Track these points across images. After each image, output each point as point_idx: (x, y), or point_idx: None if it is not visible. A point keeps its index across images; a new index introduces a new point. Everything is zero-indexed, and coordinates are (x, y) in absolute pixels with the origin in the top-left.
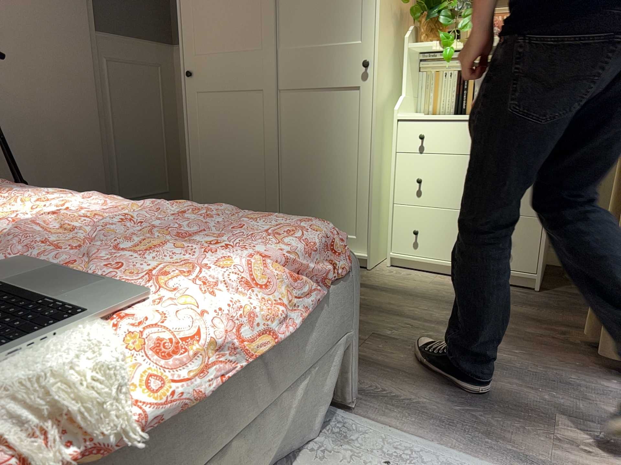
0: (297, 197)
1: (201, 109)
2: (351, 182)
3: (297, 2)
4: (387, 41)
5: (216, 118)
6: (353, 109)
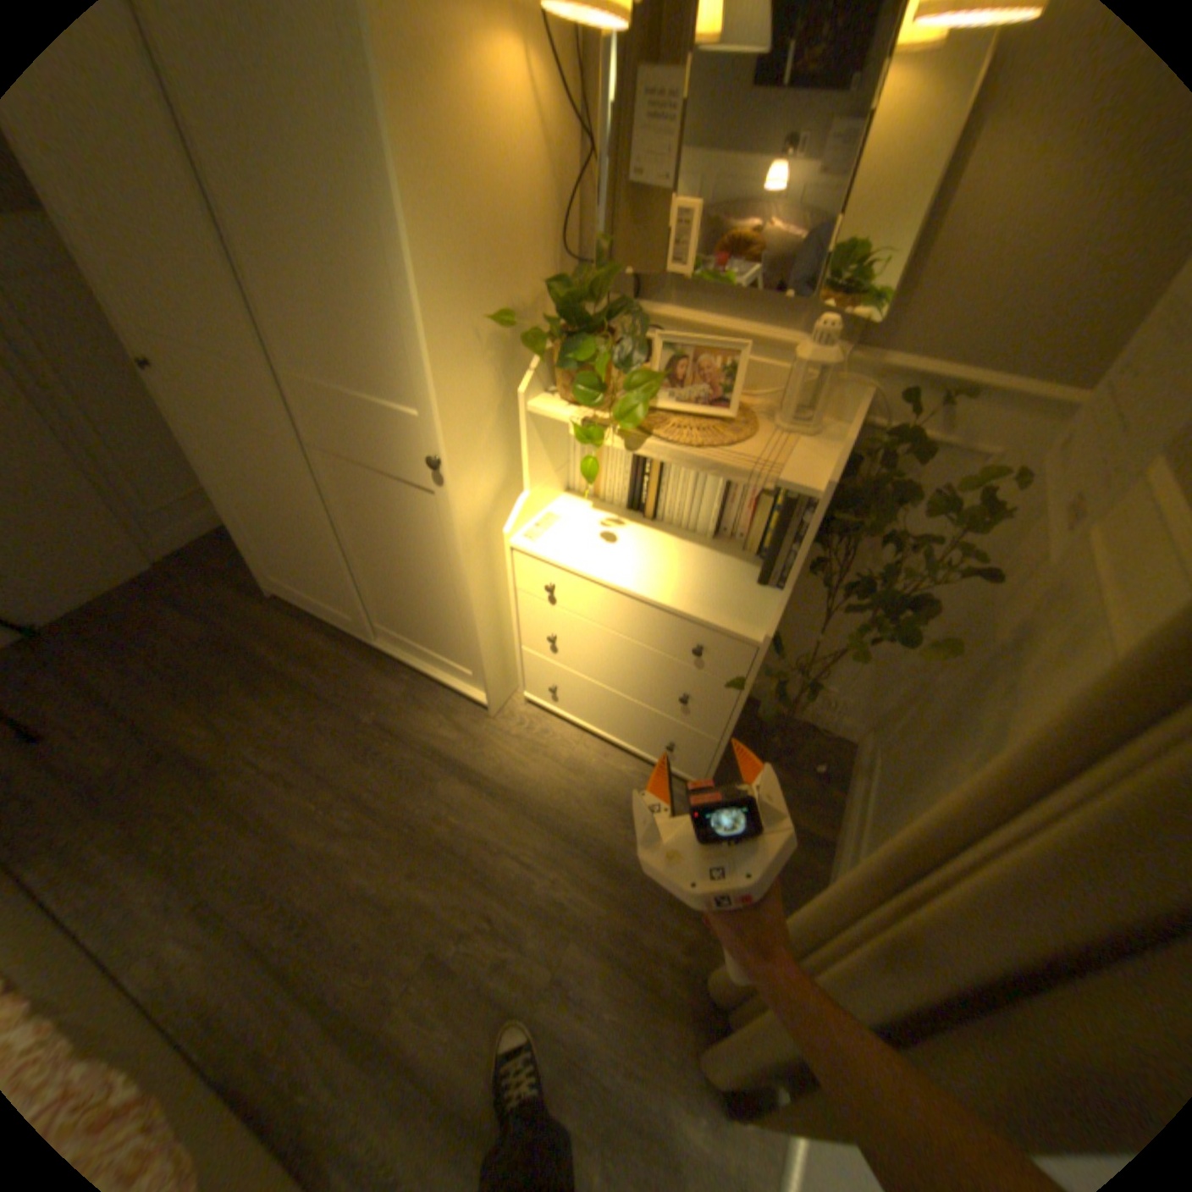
0: (384, 599)
1: (197, 429)
2: (452, 613)
3: (277, 279)
4: (477, 411)
5: (226, 454)
6: (432, 520)
